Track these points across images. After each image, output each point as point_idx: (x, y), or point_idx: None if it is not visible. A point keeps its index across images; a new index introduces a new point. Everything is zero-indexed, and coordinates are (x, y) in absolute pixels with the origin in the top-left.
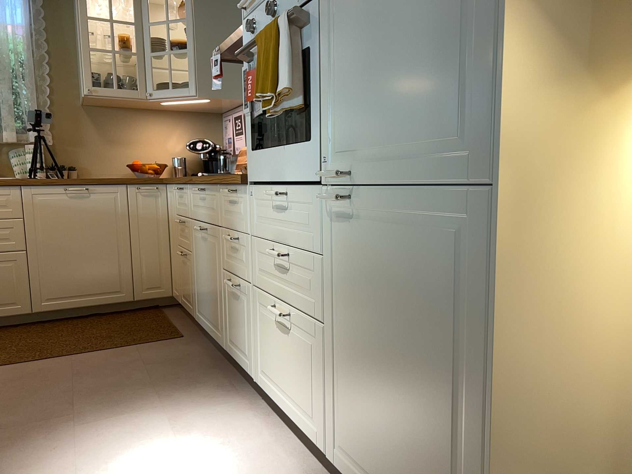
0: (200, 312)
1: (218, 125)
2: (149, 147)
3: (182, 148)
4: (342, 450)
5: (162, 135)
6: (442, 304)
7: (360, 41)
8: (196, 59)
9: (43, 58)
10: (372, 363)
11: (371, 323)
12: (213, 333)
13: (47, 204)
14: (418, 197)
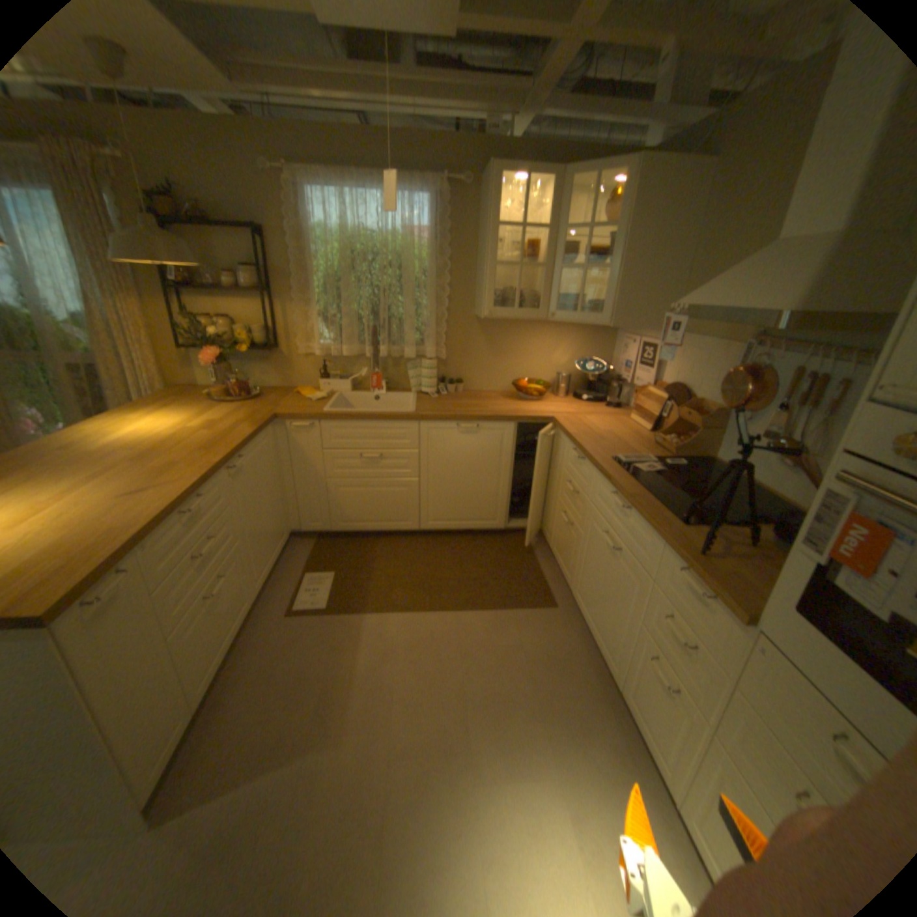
0: (584, 602)
1: (612, 335)
2: (534, 360)
3: (568, 361)
4: None
5: (550, 347)
6: None
7: None
8: (620, 281)
9: (445, 267)
10: None
11: None
12: (601, 649)
13: (440, 439)
14: None
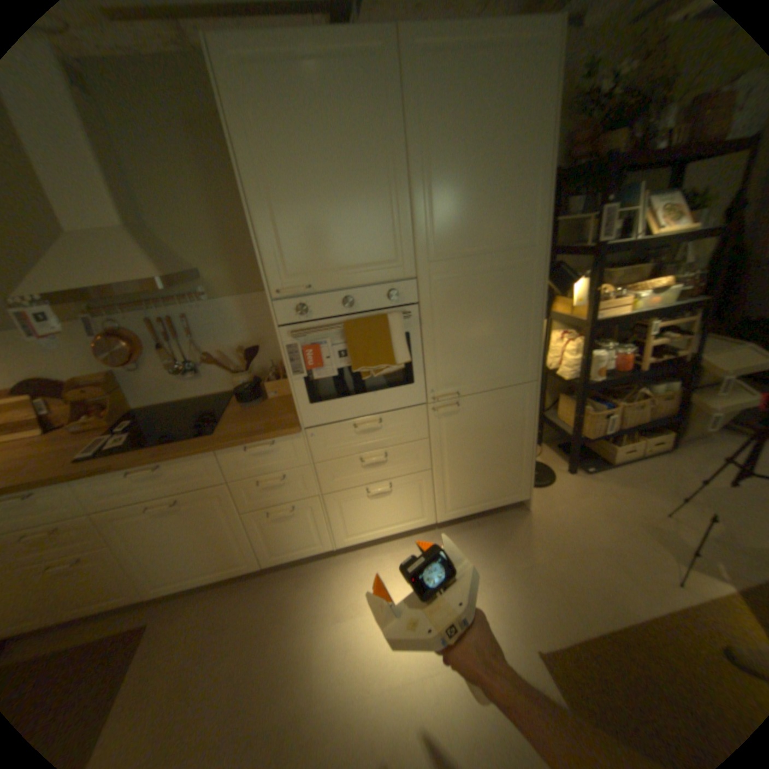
0: (168, 582)
1: None
2: None
3: None
4: (447, 510)
5: None
6: (511, 423)
7: (458, 332)
8: None
9: None
10: (470, 463)
11: (470, 448)
12: (221, 575)
13: None
14: (498, 392)
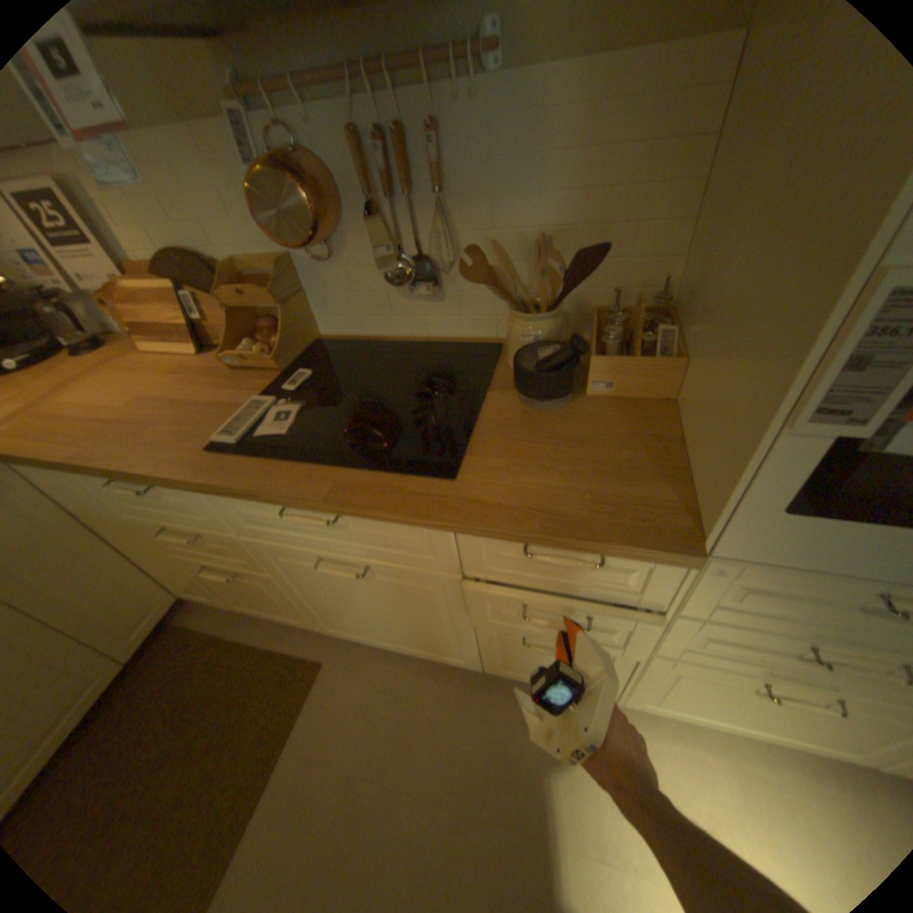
0: (350, 632)
1: None
2: None
3: None
4: None
5: None
6: None
7: None
8: None
9: None
10: None
11: None
12: (422, 655)
13: None
14: None
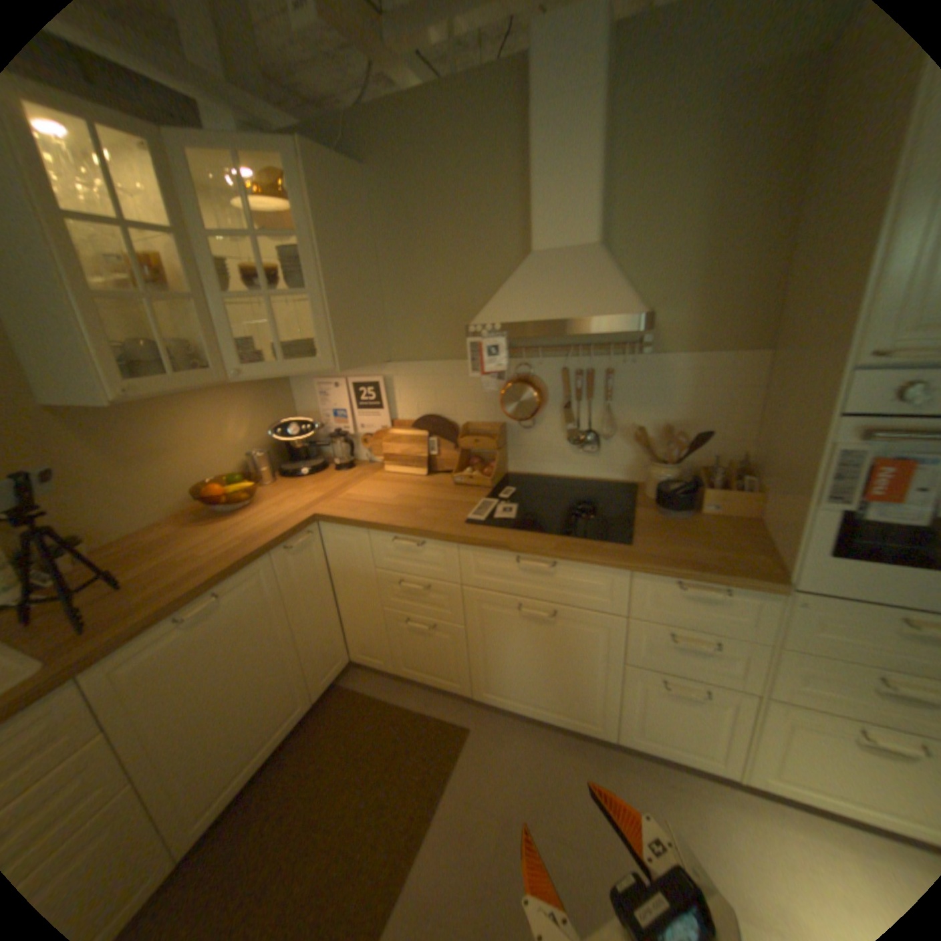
0: (504, 696)
1: (286, 385)
2: (201, 450)
3: (249, 434)
4: None
5: (216, 423)
6: None
7: None
8: (328, 310)
9: None
10: None
11: None
12: (564, 723)
13: (149, 671)
14: None
